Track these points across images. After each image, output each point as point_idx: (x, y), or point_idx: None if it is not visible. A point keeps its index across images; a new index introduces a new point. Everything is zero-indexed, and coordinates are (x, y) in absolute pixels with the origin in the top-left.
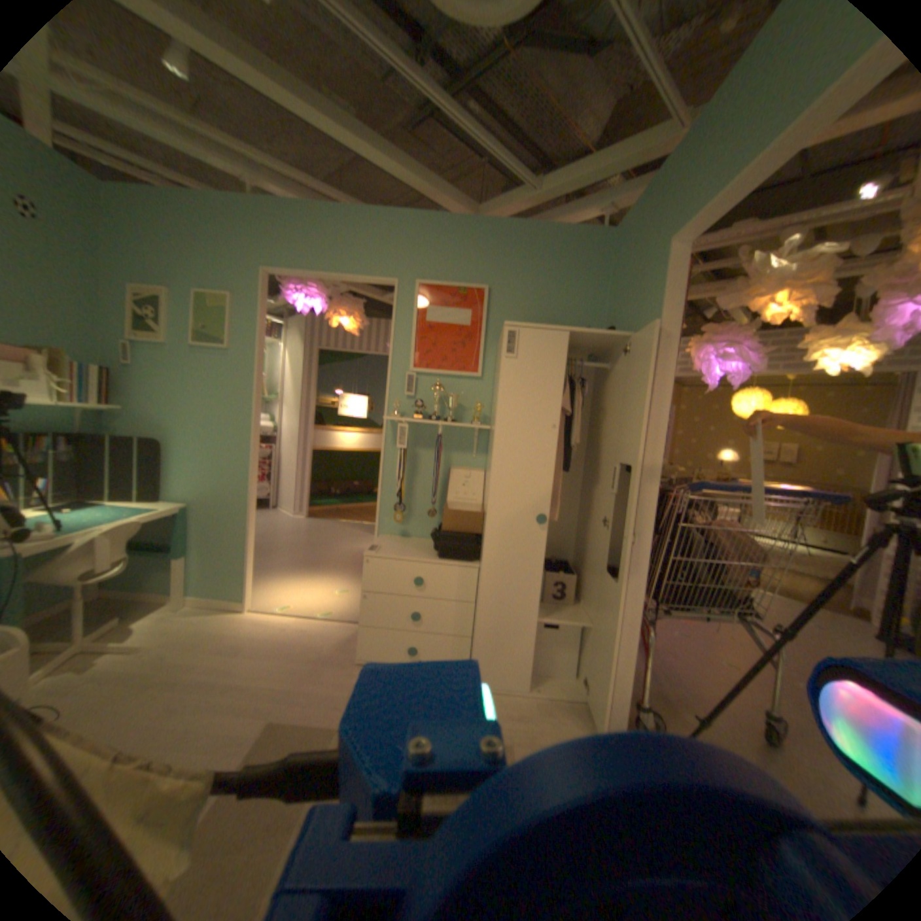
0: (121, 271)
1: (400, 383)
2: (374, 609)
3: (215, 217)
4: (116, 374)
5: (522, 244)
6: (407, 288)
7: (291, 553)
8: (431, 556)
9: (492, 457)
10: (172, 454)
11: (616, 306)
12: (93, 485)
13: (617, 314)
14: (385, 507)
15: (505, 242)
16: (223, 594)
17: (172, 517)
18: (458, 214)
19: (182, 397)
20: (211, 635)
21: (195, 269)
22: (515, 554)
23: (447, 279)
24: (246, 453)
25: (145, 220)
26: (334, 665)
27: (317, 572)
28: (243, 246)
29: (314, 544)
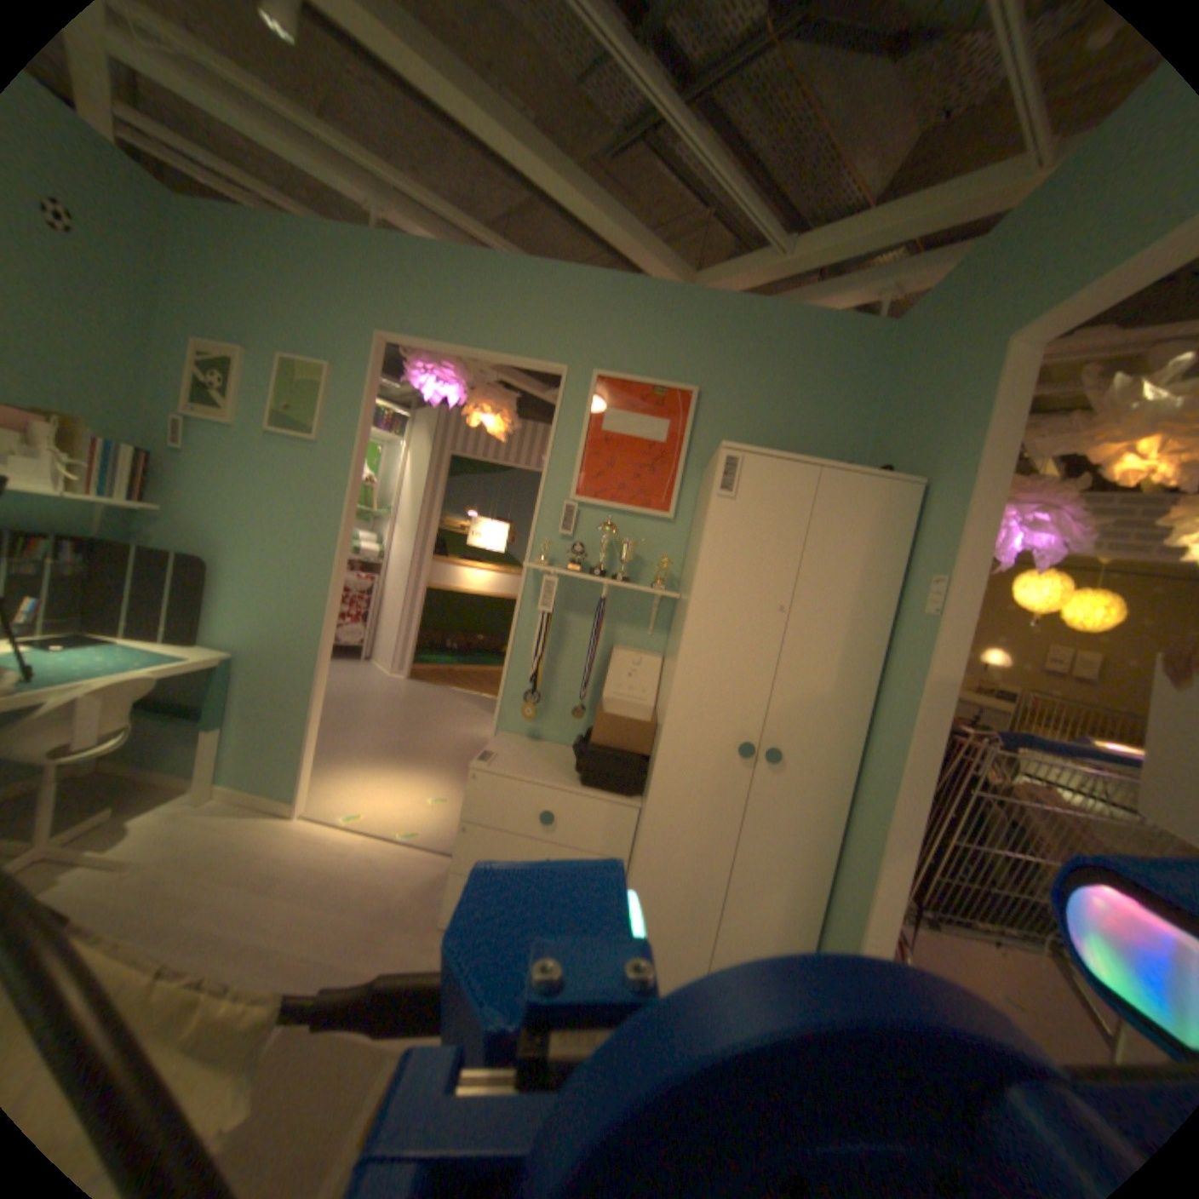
0: (187, 322)
1: (555, 517)
2: (477, 852)
3: (323, 259)
4: (162, 463)
5: (756, 333)
6: (581, 382)
7: (378, 733)
8: (571, 780)
9: (683, 646)
10: (223, 582)
11: (891, 435)
12: (107, 615)
13: (892, 447)
14: (513, 694)
15: (730, 328)
16: (268, 791)
17: (210, 673)
18: (666, 282)
19: (247, 504)
20: (240, 853)
21: (288, 328)
22: (701, 800)
23: (639, 374)
24: (325, 593)
25: (229, 255)
26: (408, 928)
27: (408, 766)
28: (356, 302)
29: (411, 722)
